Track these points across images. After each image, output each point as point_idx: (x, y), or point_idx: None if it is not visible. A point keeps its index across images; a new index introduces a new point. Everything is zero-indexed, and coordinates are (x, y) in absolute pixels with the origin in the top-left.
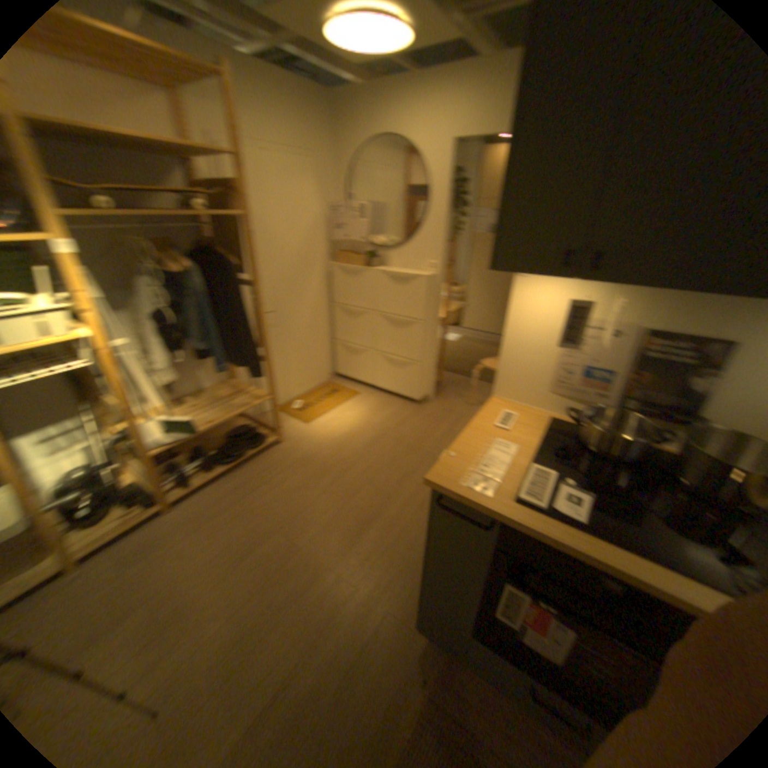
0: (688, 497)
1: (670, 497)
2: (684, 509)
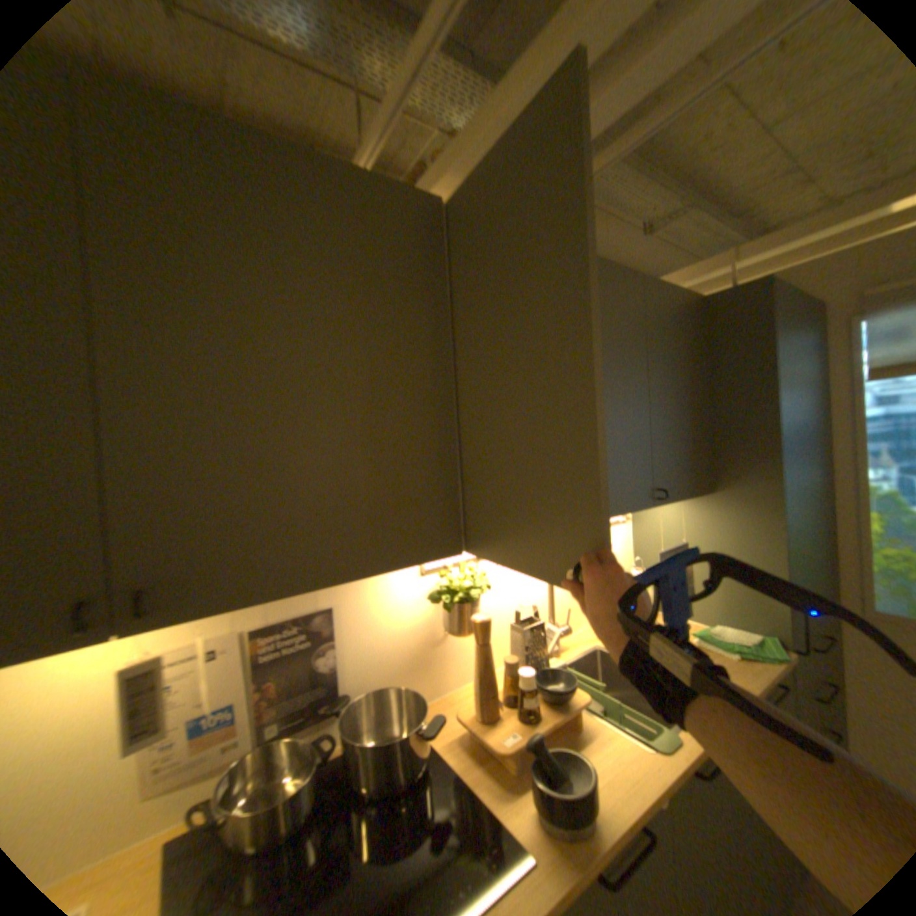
0: (378, 813)
1: (361, 825)
2: (383, 836)
